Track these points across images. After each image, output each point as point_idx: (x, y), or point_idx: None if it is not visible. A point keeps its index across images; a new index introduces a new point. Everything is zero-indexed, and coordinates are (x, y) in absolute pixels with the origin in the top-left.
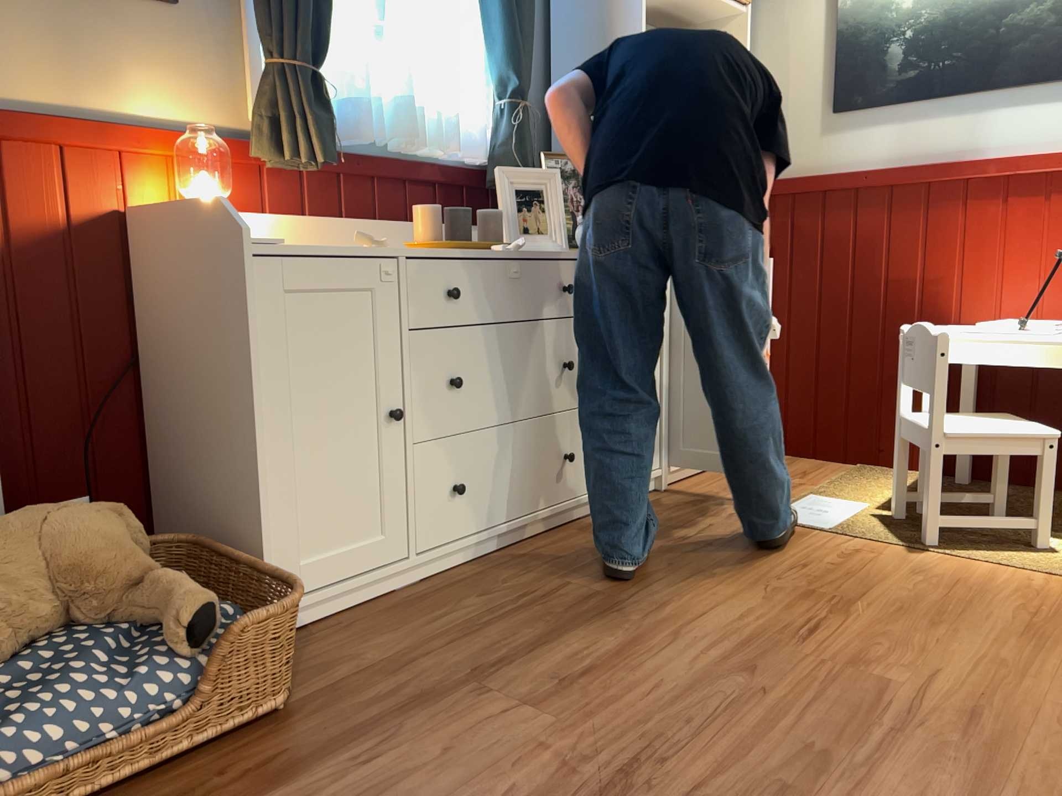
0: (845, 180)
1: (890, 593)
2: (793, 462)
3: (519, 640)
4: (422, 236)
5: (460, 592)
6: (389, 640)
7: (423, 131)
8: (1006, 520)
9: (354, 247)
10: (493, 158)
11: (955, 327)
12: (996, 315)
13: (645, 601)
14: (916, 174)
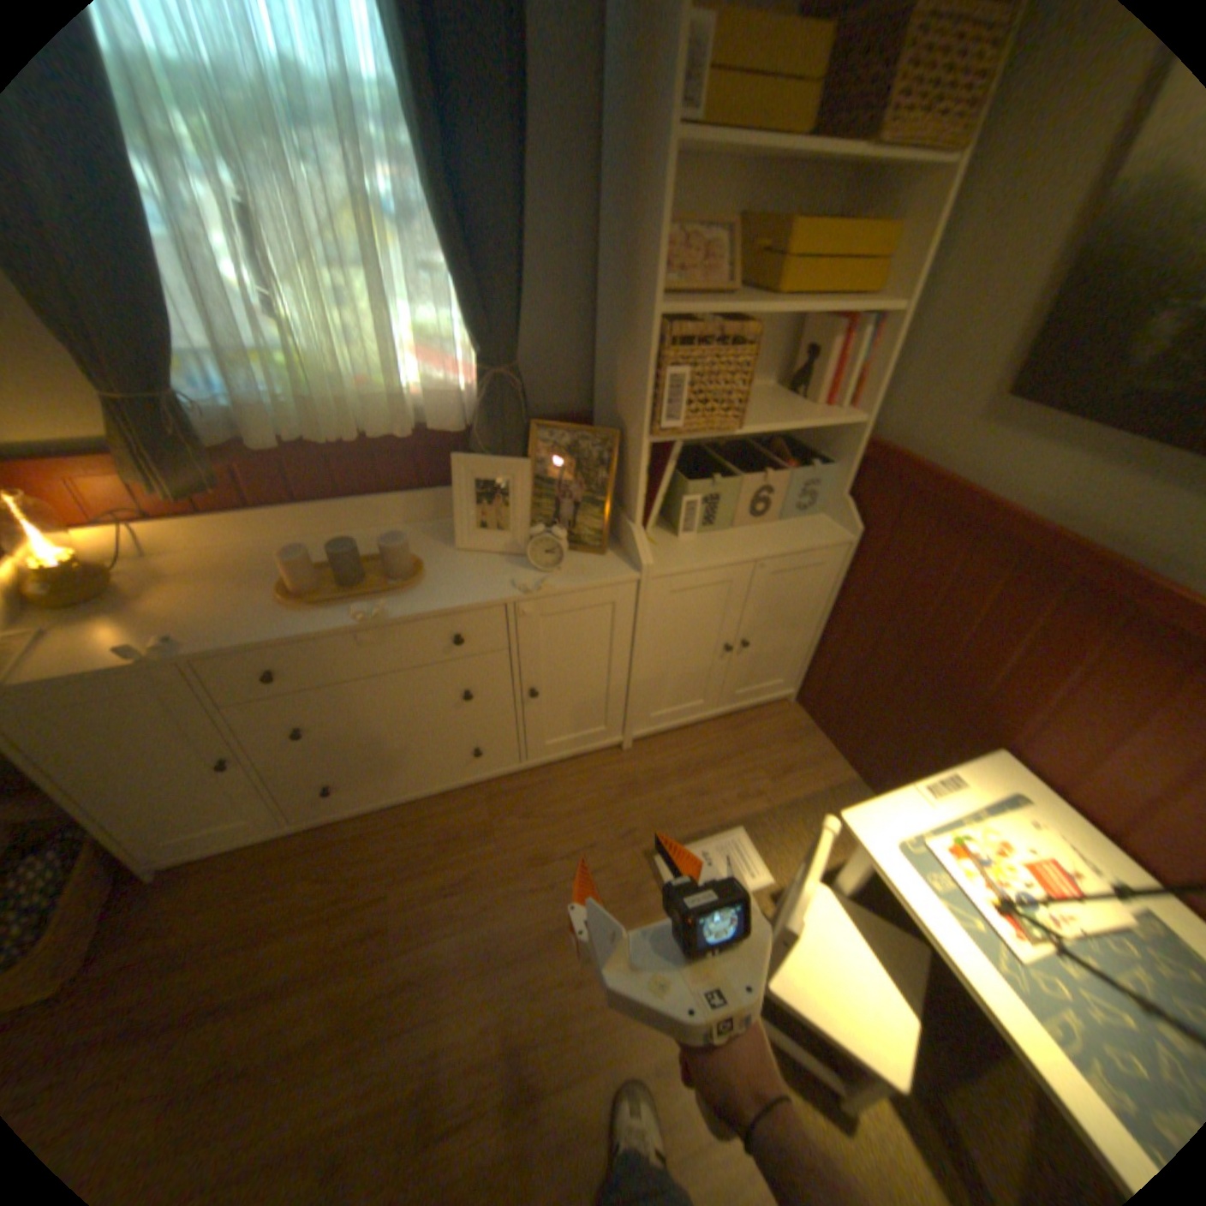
0: (976, 505)
1: (592, 1102)
2: (801, 742)
3: (265, 978)
4: (289, 582)
5: (313, 865)
6: (206, 919)
7: (373, 407)
8: (817, 1073)
9: (142, 644)
10: (473, 426)
11: (1000, 771)
12: (1072, 787)
13: (400, 969)
14: (1074, 557)
